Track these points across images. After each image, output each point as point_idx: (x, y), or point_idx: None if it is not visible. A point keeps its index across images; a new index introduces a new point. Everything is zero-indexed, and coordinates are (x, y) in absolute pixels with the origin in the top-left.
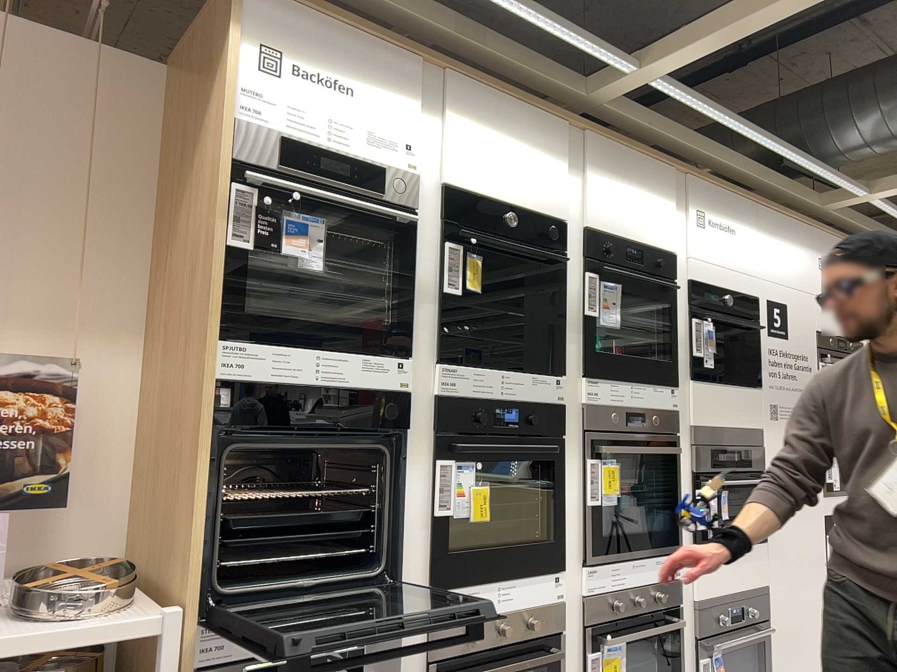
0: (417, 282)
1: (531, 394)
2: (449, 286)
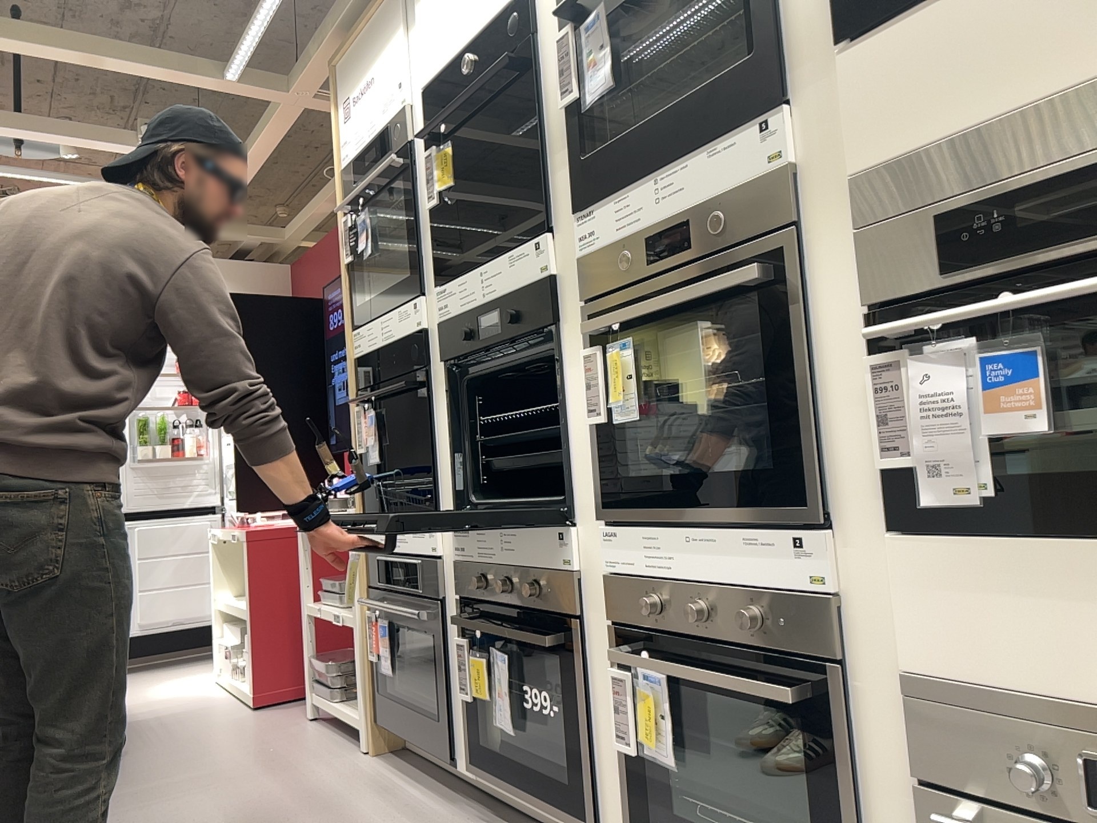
0: (418, 212)
1: (513, 283)
2: (426, 199)
